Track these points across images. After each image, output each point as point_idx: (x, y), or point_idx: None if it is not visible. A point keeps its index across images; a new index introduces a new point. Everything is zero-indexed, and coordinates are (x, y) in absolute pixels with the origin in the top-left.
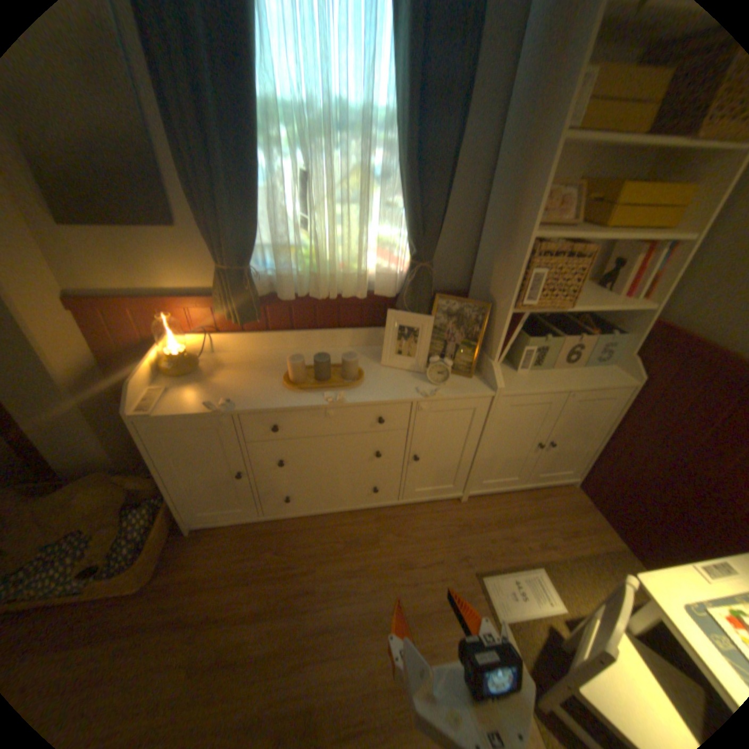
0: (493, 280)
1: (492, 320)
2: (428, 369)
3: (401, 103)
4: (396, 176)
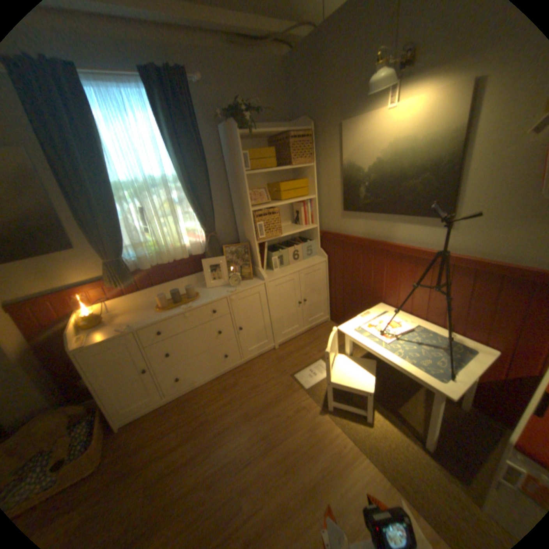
0: (245, 233)
1: (251, 250)
2: (230, 281)
3: (177, 173)
4: (185, 200)
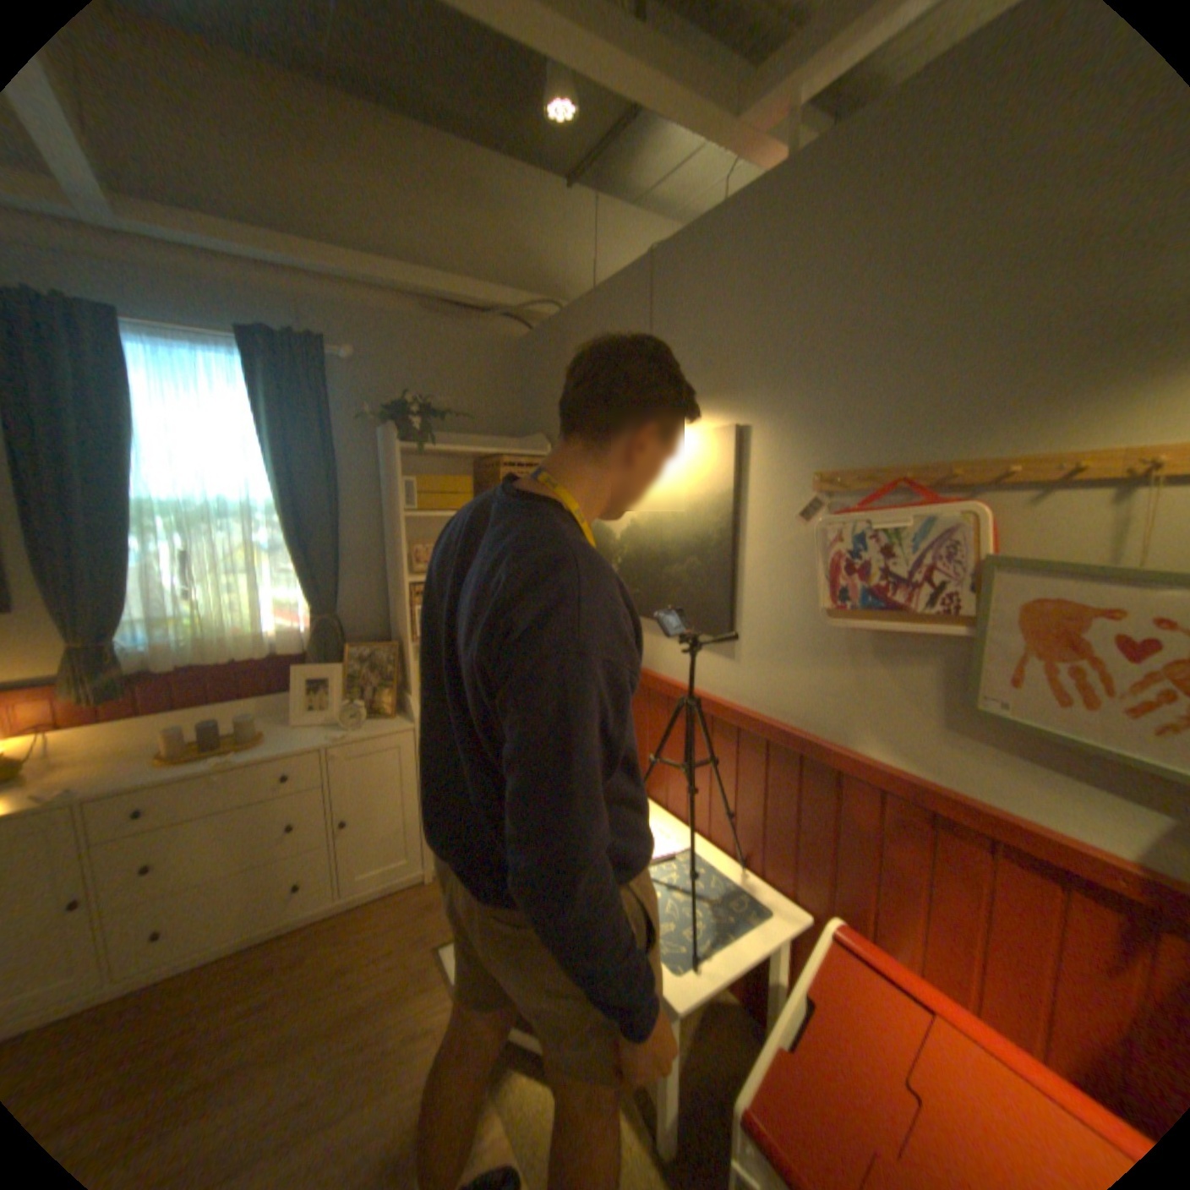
0: (398, 624)
1: (404, 659)
2: (343, 718)
3: (275, 500)
4: (284, 549)
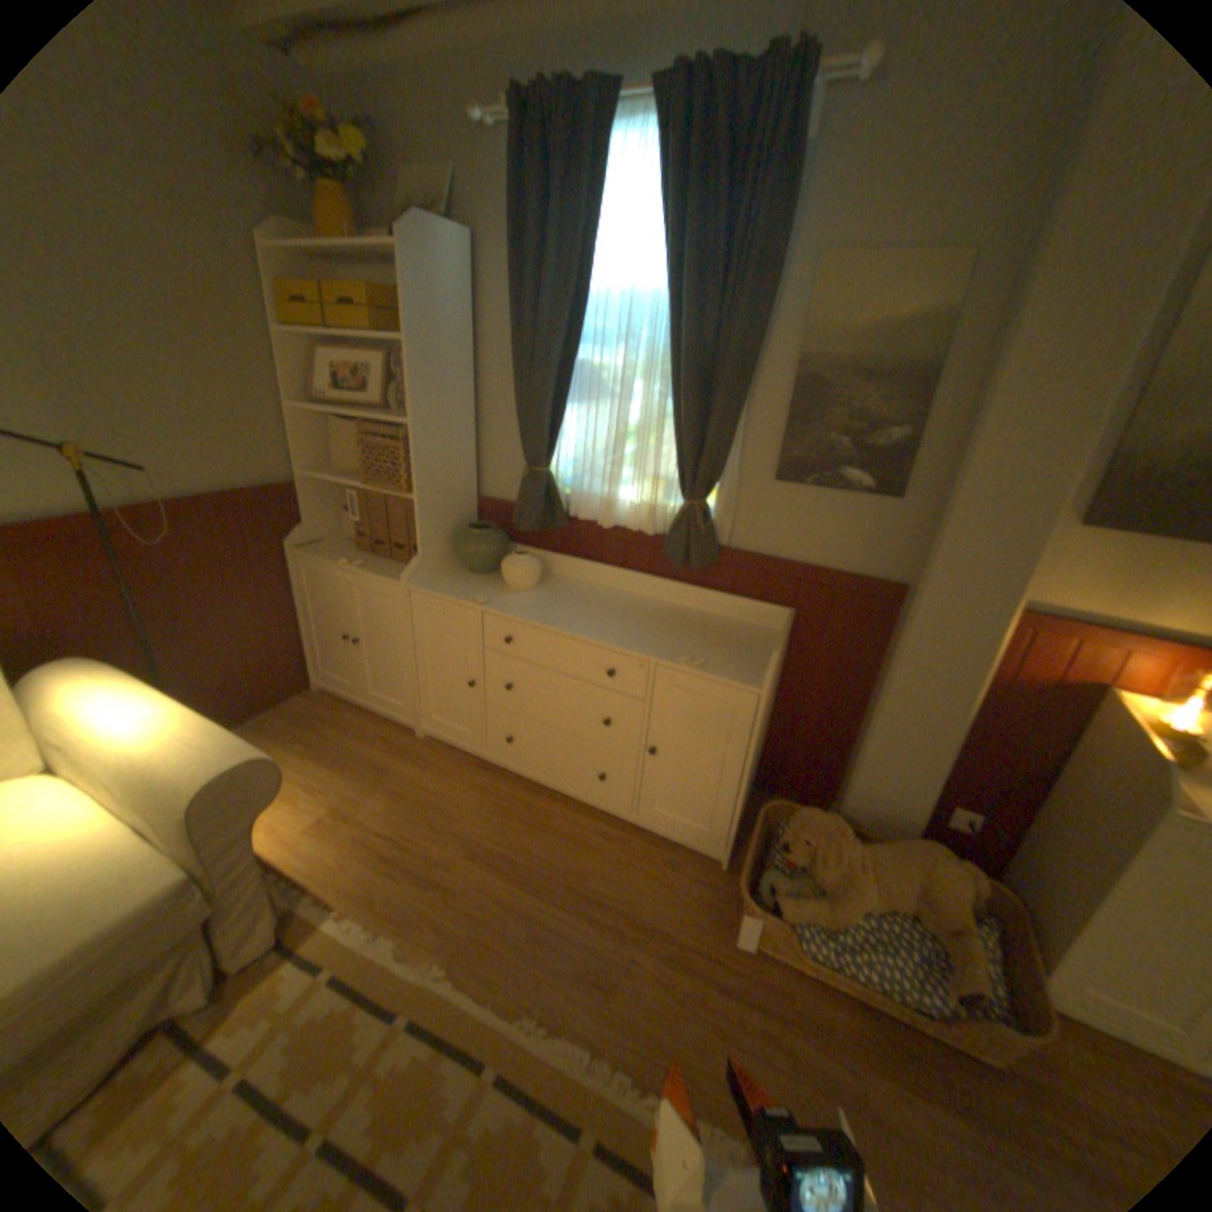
0: None
1: None
2: None
3: None
4: None
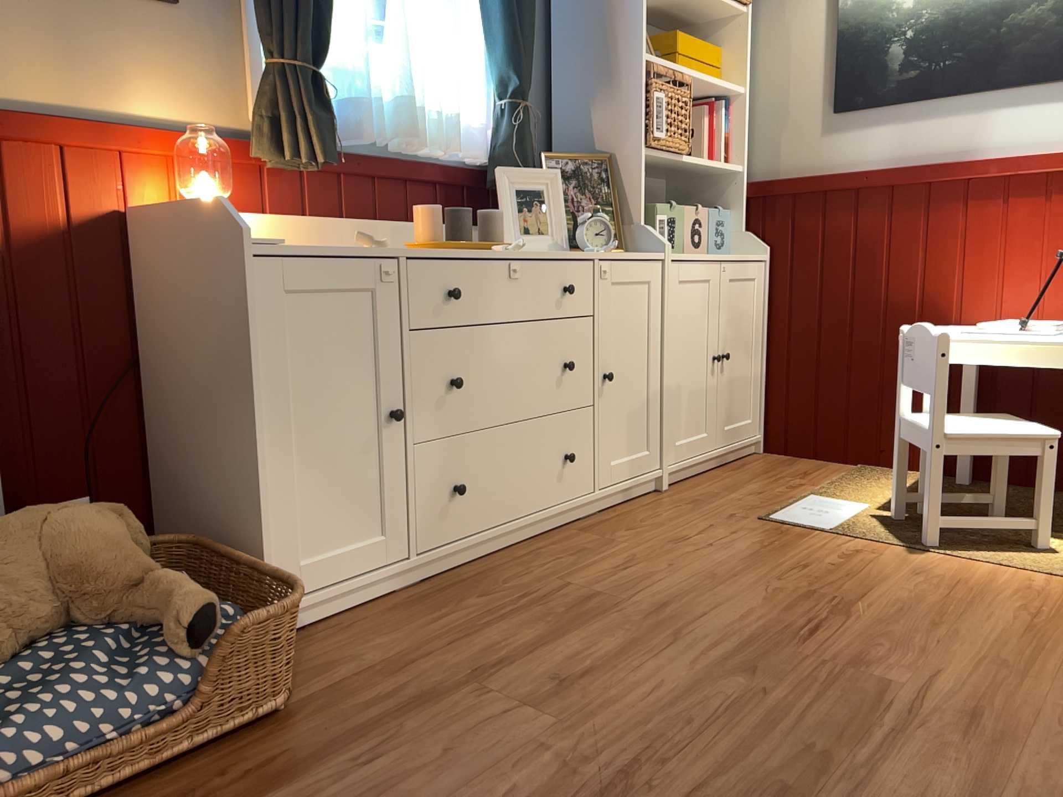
0: (597, 132)
1: (615, 178)
2: (575, 239)
3: None
4: None
